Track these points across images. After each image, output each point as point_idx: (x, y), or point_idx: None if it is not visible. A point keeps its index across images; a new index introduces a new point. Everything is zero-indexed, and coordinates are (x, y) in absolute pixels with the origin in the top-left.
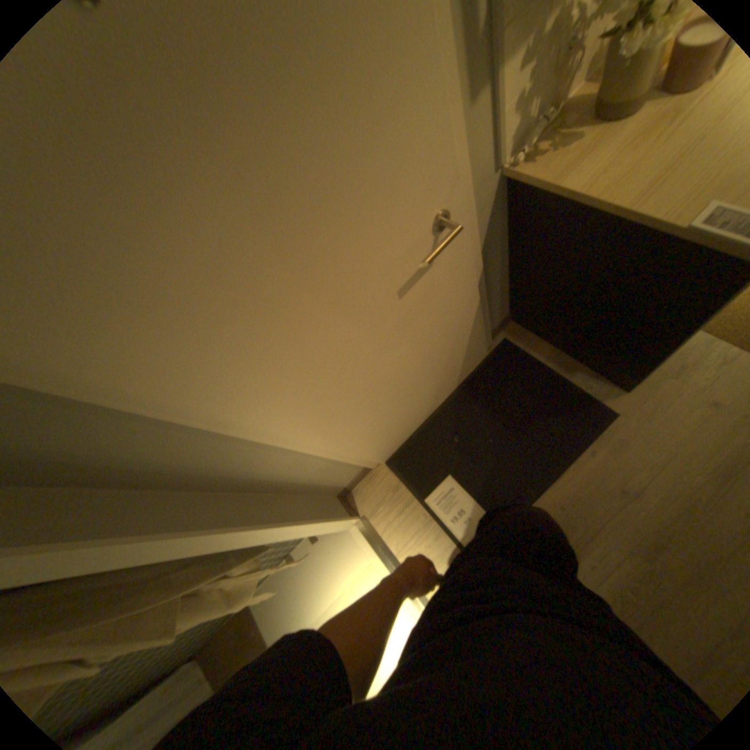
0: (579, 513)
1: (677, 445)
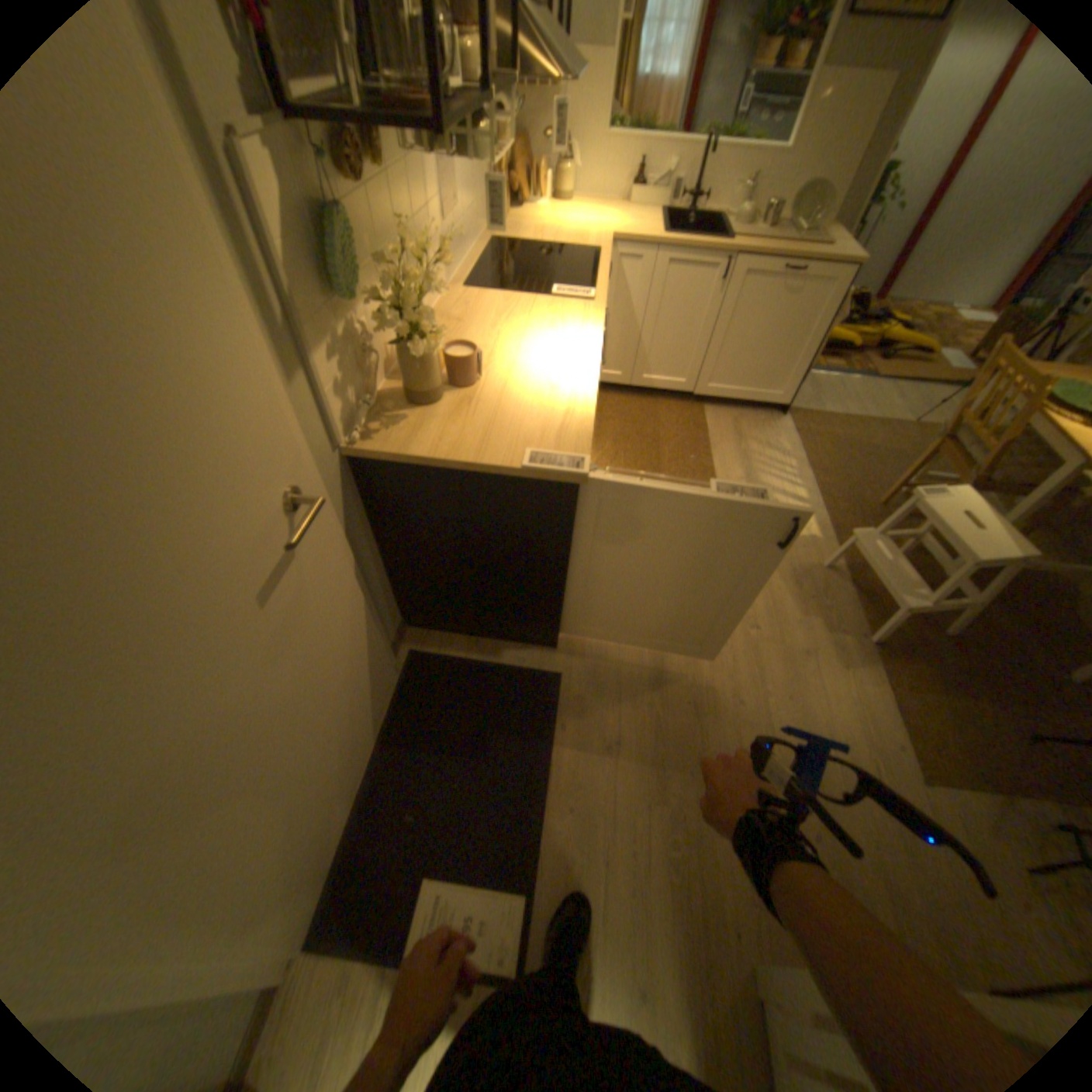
0: (587, 804)
1: (615, 676)
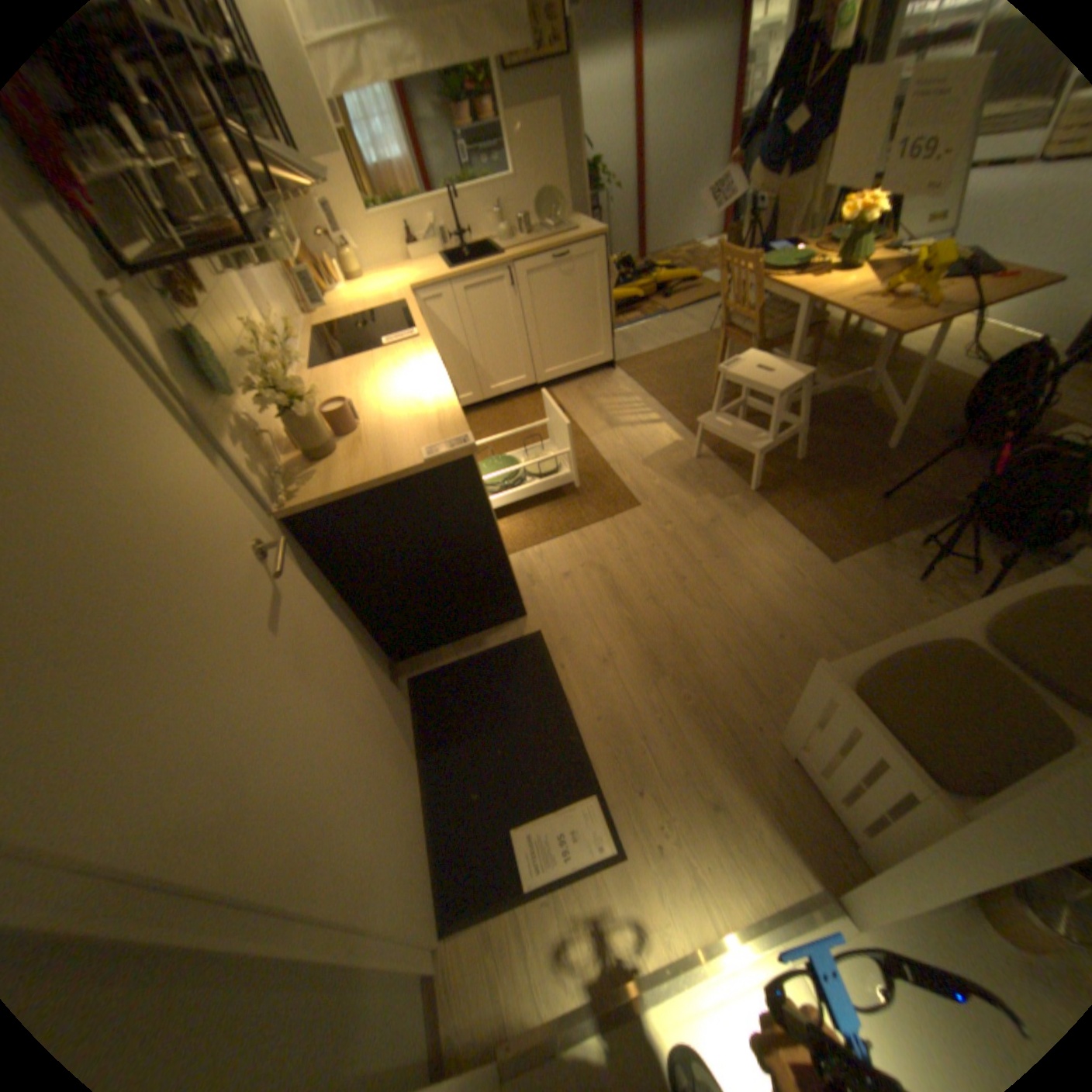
0: (607, 706)
1: (581, 609)
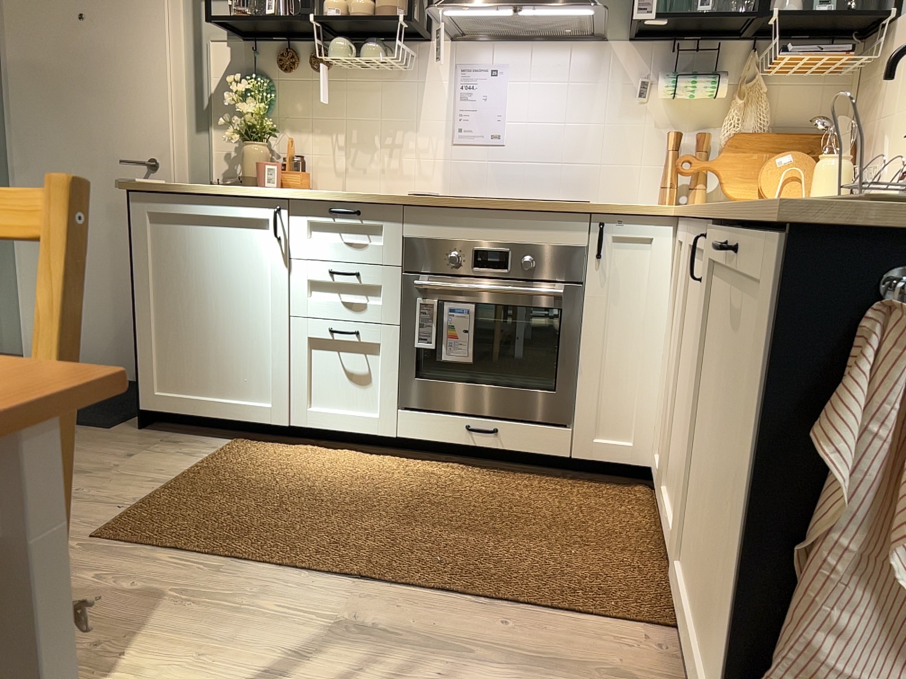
0: None
1: None
